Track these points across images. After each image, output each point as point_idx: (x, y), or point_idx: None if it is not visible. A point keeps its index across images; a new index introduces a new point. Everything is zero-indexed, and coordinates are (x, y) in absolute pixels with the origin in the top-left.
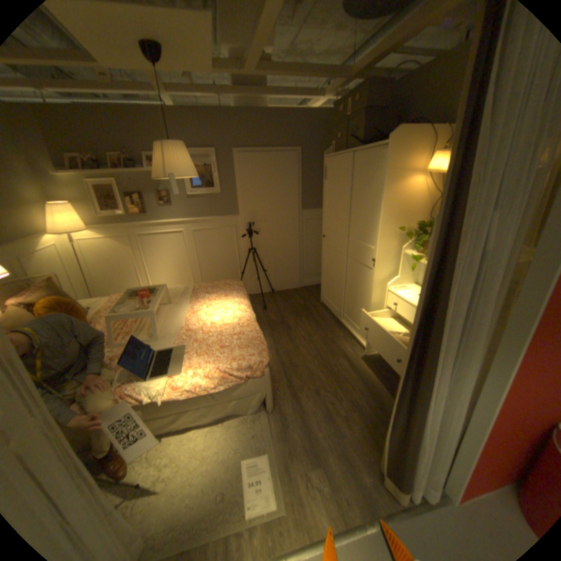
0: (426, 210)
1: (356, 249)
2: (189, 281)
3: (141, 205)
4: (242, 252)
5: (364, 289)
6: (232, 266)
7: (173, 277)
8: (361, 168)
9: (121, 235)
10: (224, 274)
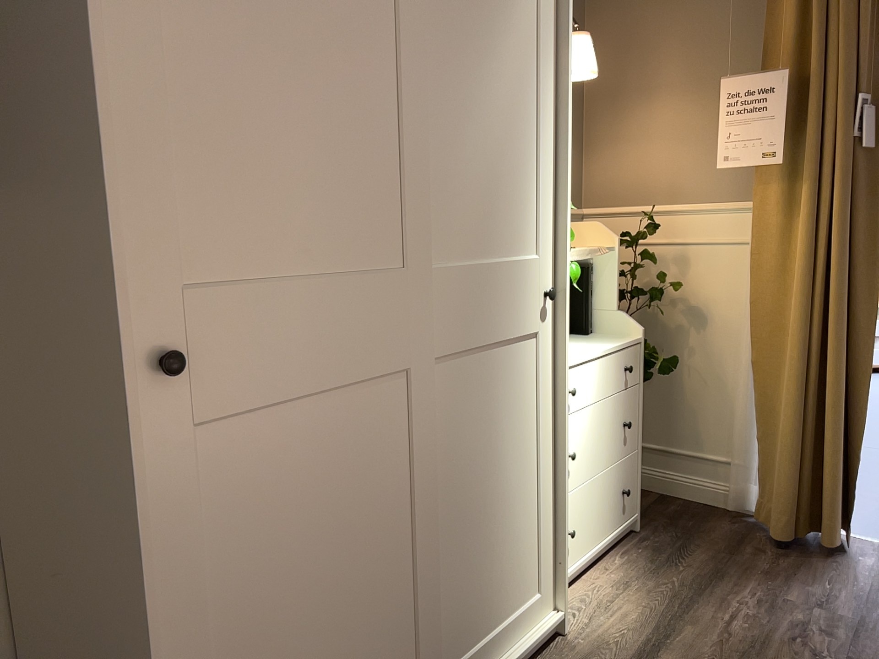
0: None
1: (469, 306)
2: None
3: None
4: None
5: (514, 426)
6: None
7: None
8: None
9: None
10: None
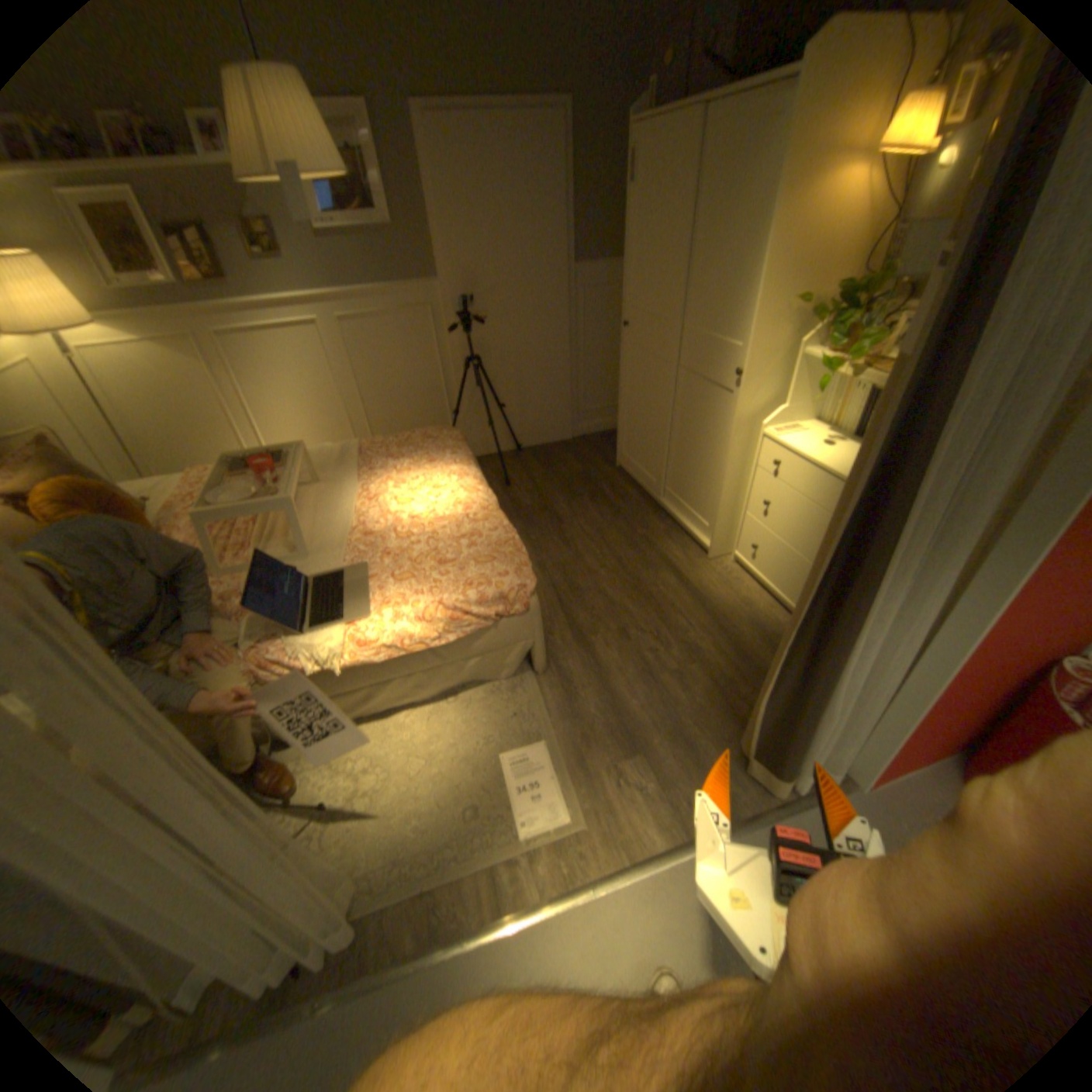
0: (867, 250)
1: (704, 349)
2: (350, 435)
3: (217, 261)
4: (456, 367)
5: (719, 434)
6: (437, 399)
7: (314, 427)
8: (727, 145)
9: (185, 335)
10: (422, 416)
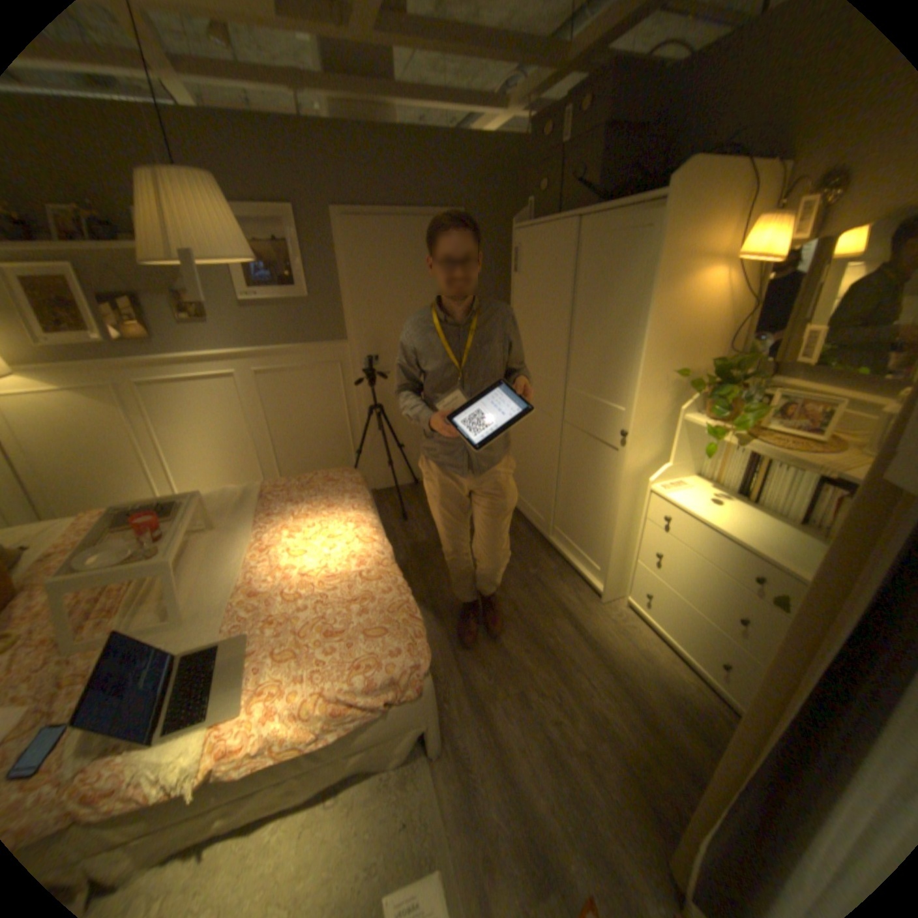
0: (723, 337)
1: (581, 410)
2: (252, 472)
3: (139, 323)
4: (356, 413)
5: (599, 486)
6: (337, 440)
7: (218, 465)
8: (595, 251)
9: (99, 384)
10: (323, 454)
